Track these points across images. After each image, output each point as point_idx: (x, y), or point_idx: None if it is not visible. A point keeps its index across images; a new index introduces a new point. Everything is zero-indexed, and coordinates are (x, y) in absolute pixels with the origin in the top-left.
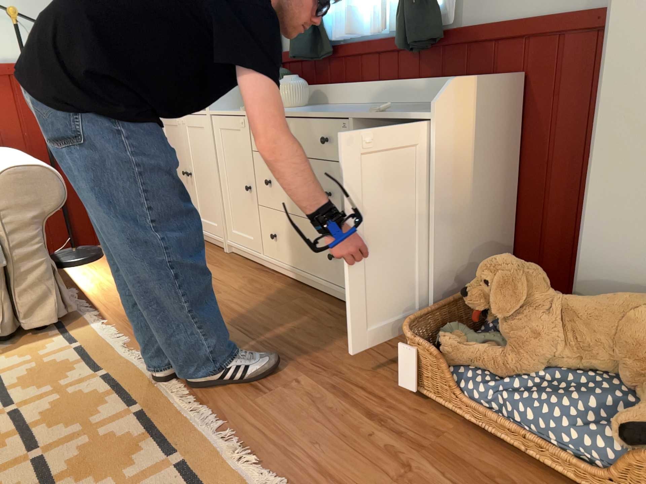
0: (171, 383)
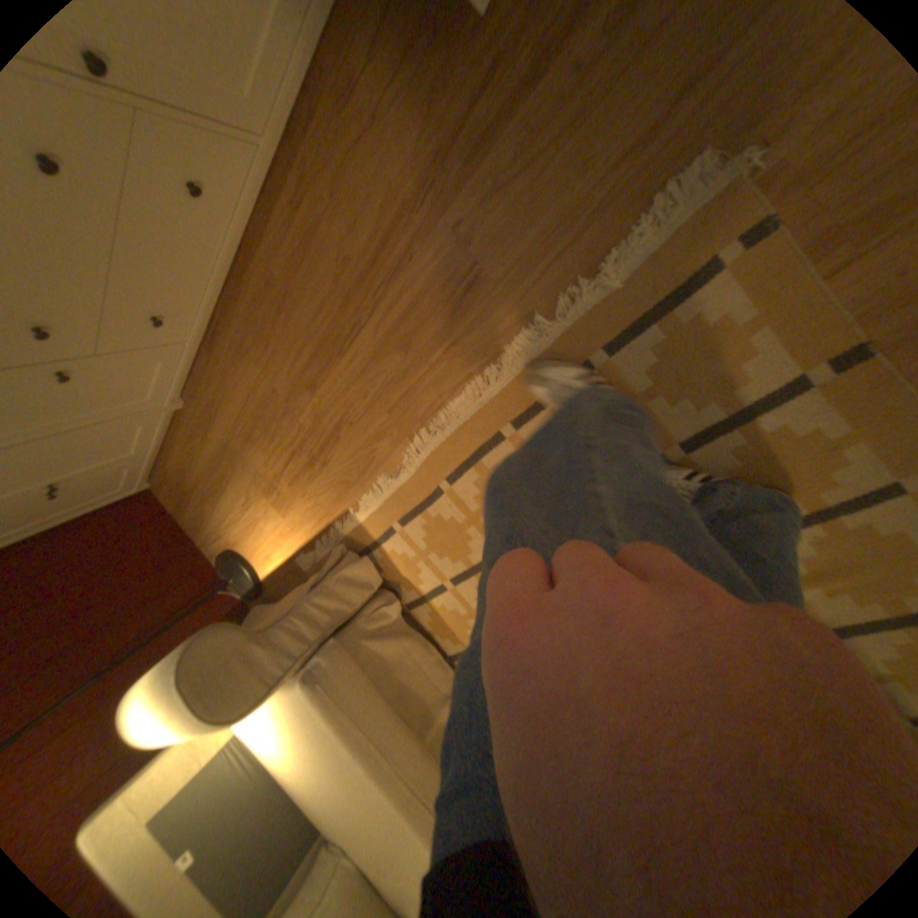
0: (459, 399)
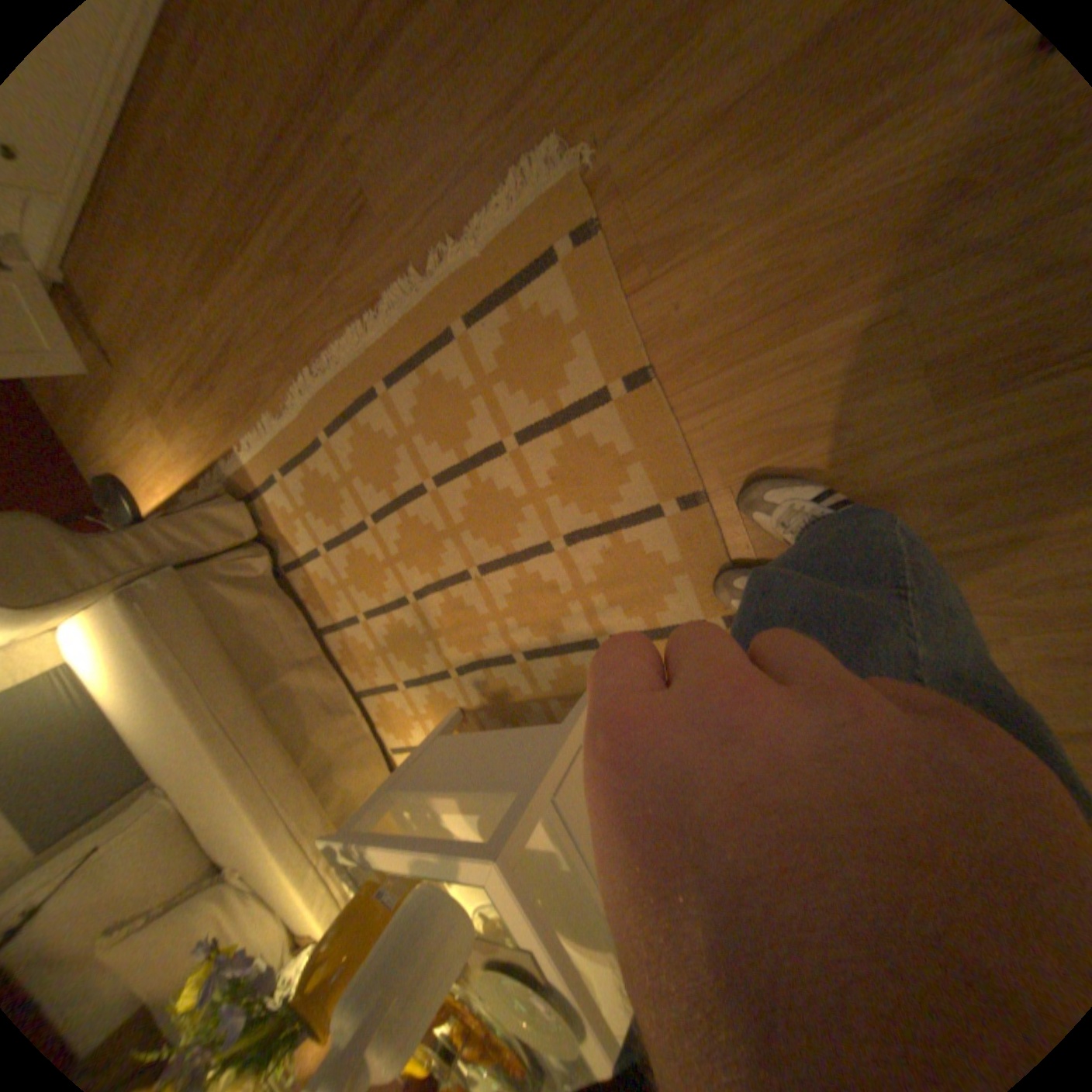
0: (339, 344)
